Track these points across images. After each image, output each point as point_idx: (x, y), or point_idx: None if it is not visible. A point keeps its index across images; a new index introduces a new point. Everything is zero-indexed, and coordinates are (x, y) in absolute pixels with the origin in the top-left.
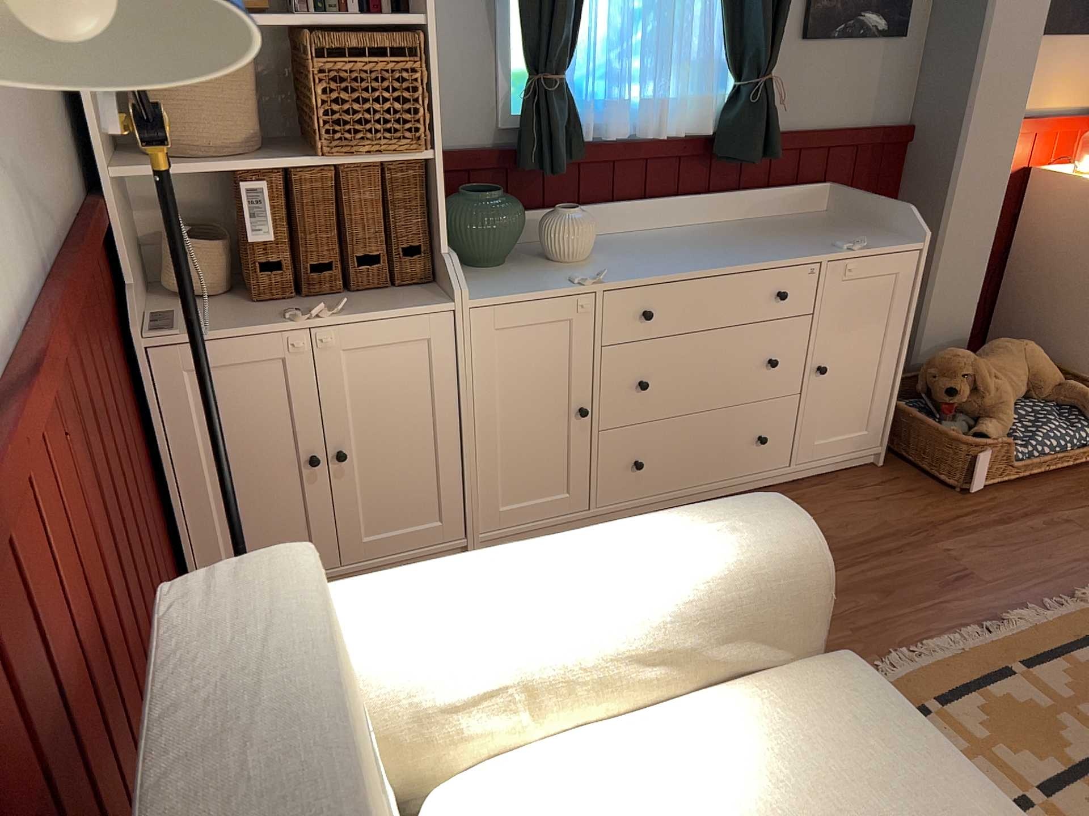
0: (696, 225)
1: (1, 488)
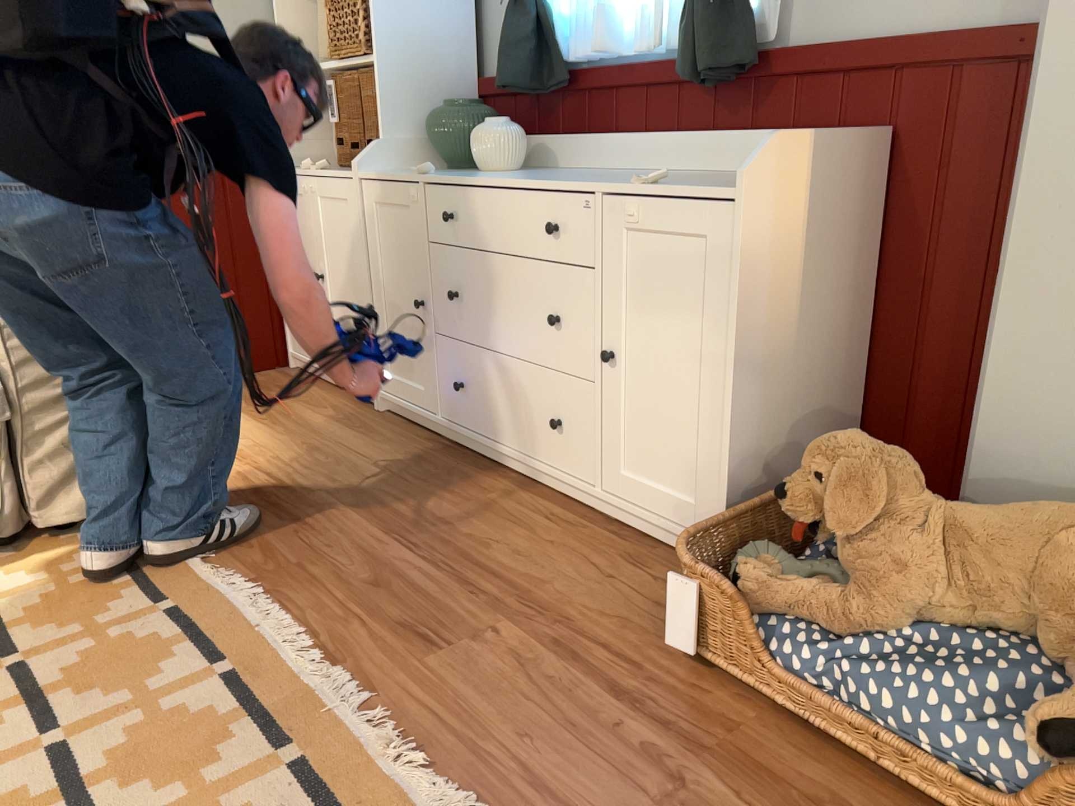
0: (677, 172)
1: None
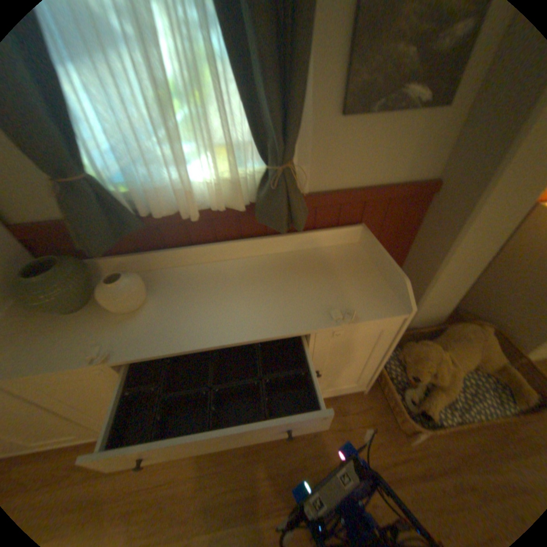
0: (254, 256)
1: None
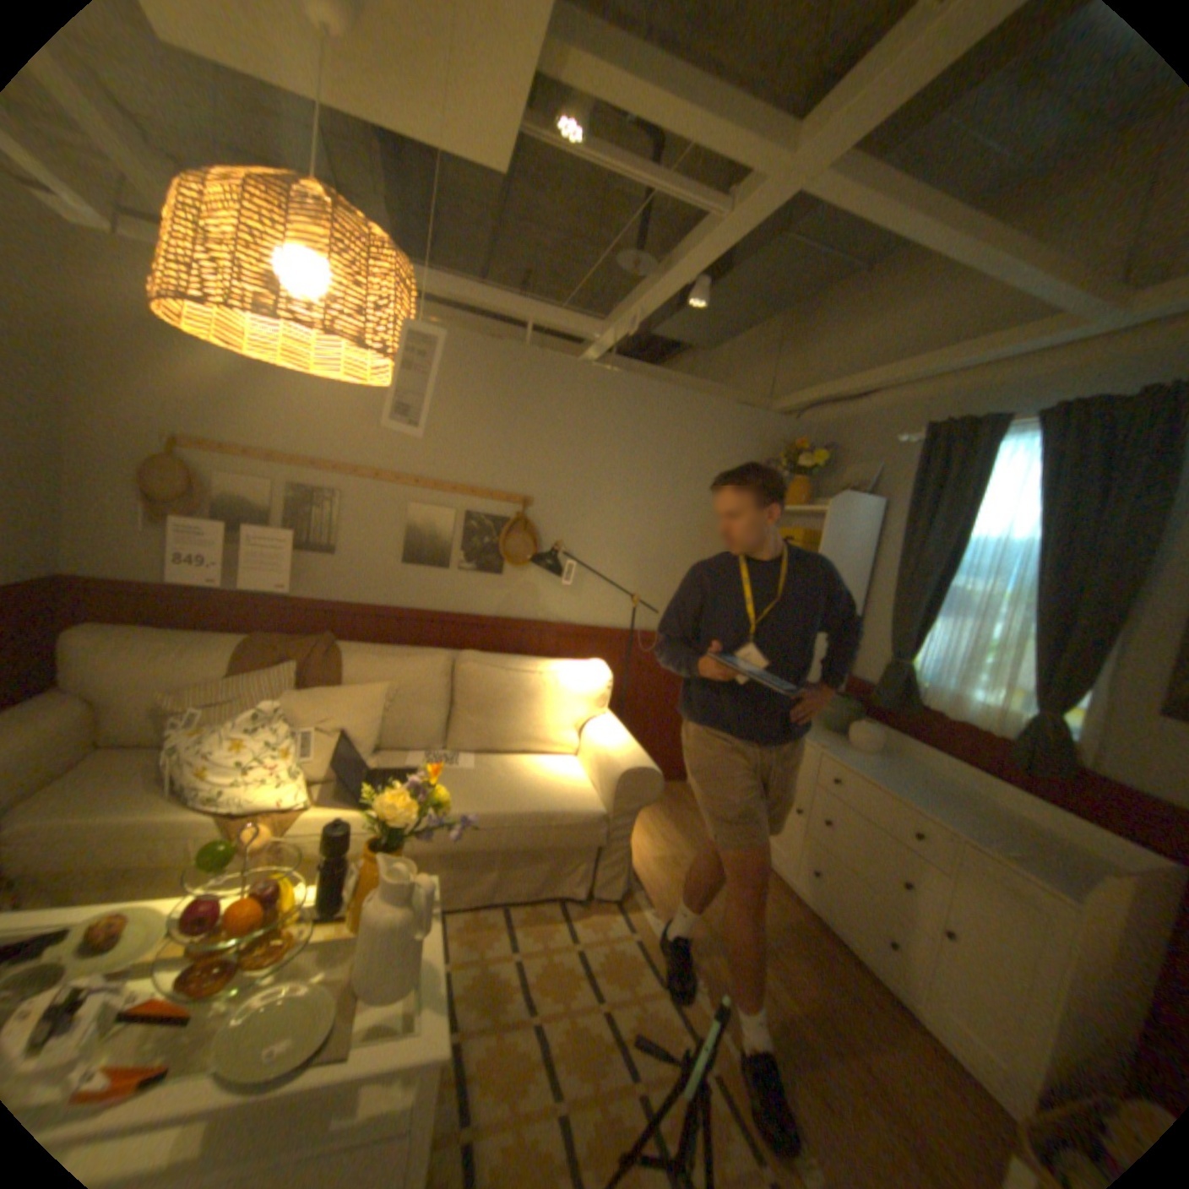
0: (999, 805)
1: (571, 638)
